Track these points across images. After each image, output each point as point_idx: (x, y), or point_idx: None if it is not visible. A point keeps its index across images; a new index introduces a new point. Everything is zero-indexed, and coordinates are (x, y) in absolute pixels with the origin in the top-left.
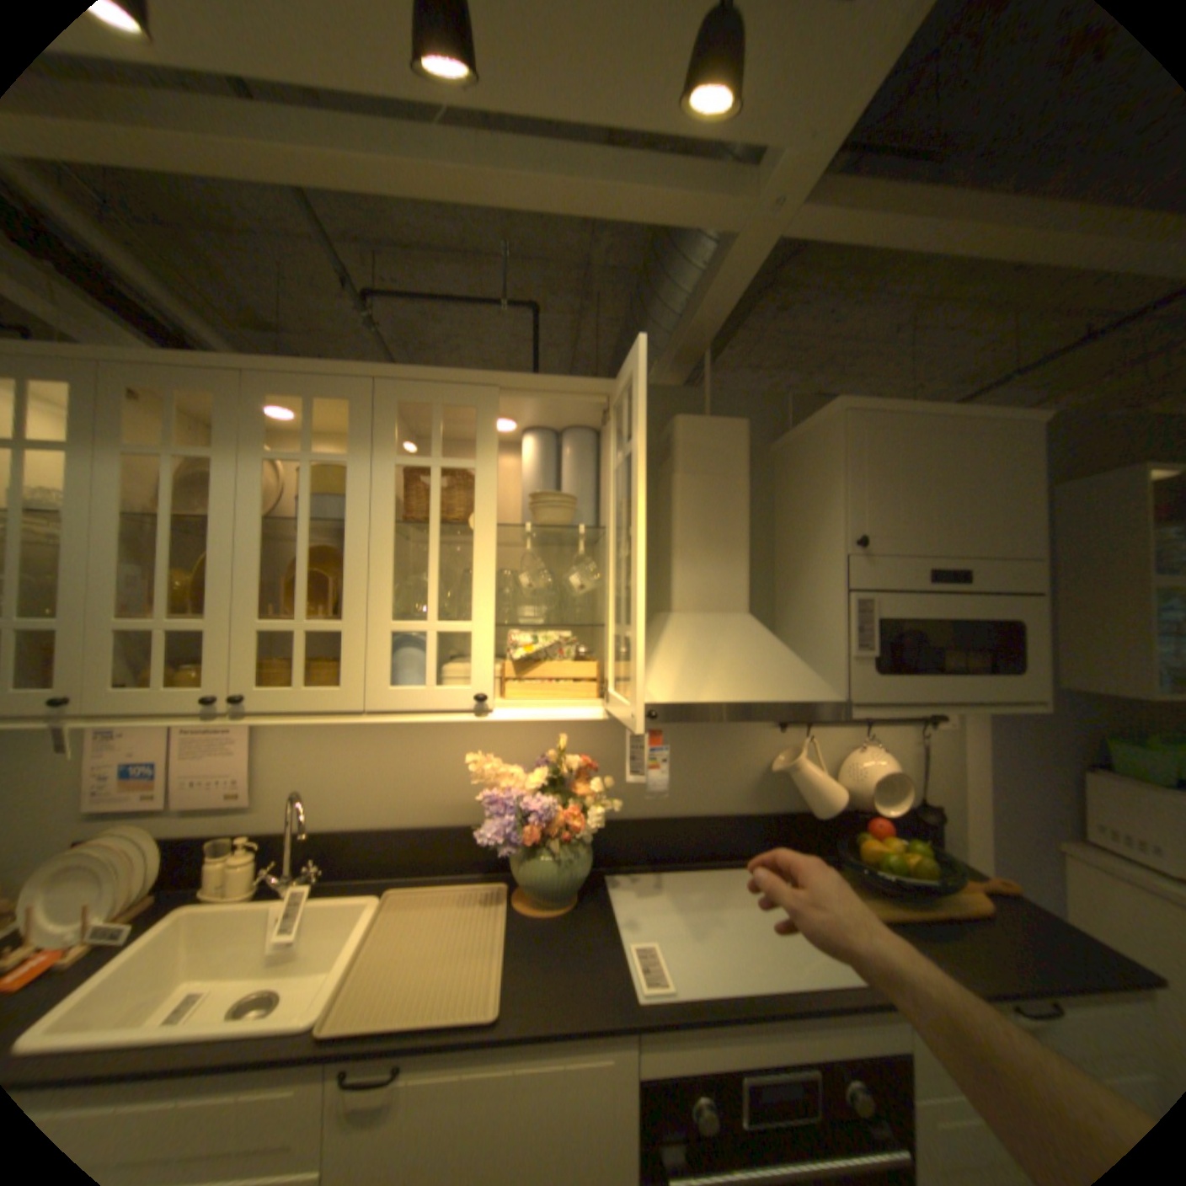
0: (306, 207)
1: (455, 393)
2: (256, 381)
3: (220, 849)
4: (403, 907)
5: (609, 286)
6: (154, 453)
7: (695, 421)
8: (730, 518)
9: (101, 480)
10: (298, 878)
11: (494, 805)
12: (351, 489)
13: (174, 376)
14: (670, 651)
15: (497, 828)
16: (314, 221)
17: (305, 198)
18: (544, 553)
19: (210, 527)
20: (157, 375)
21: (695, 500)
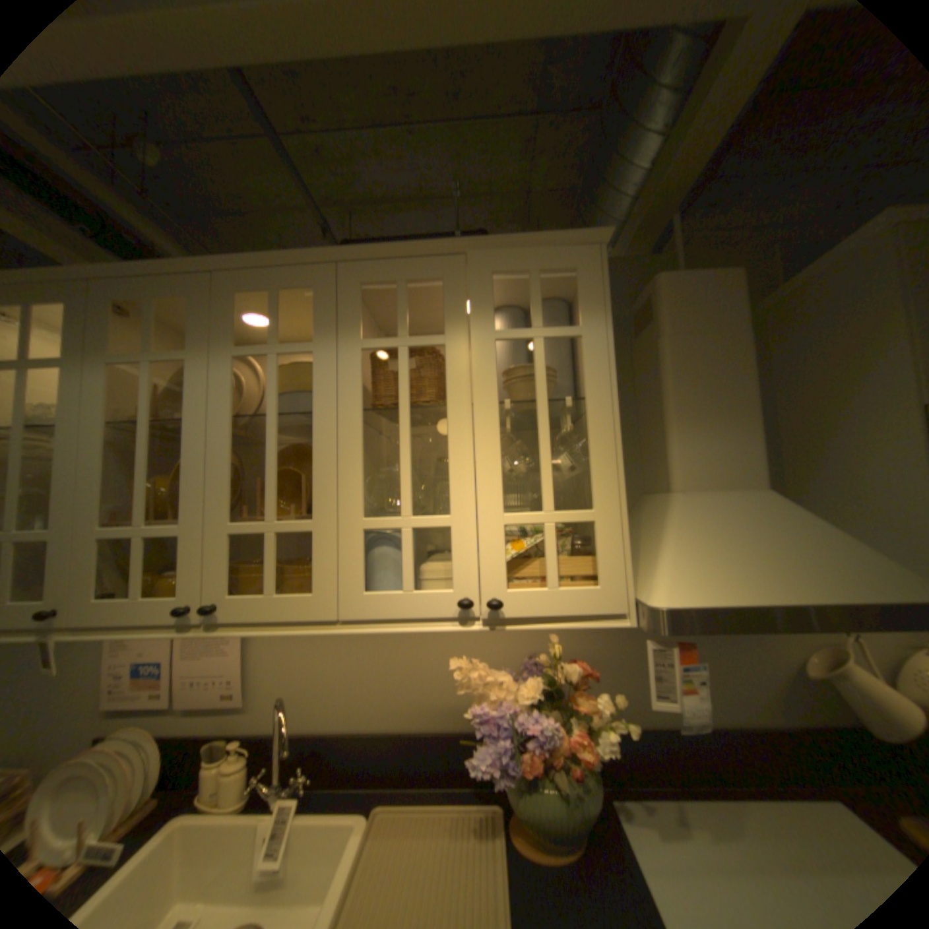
0: (288, 163)
1: (419, 265)
2: (223, 278)
3: (216, 751)
4: (392, 834)
5: (548, 208)
6: (131, 360)
7: (682, 275)
8: (735, 379)
9: (86, 390)
10: (288, 788)
11: (484, 723)
12: (316, 377)
13: (150, 283)
14: (686, 539)
15: (491, 754)
16: (295, 176)
17: (286, 154)
18: (517, 438)
19: (182, 428)
20: (135, 284)
21: (690, 362)
